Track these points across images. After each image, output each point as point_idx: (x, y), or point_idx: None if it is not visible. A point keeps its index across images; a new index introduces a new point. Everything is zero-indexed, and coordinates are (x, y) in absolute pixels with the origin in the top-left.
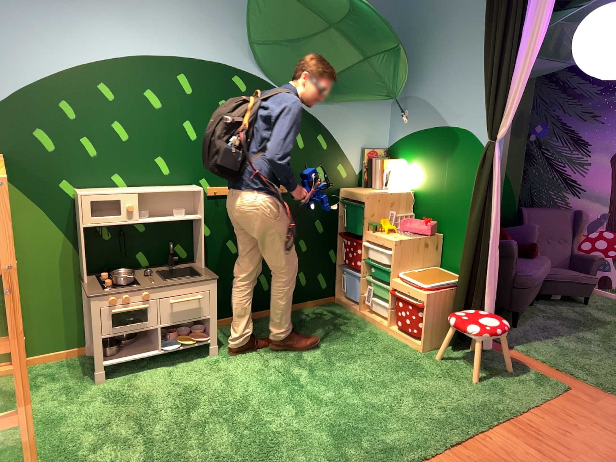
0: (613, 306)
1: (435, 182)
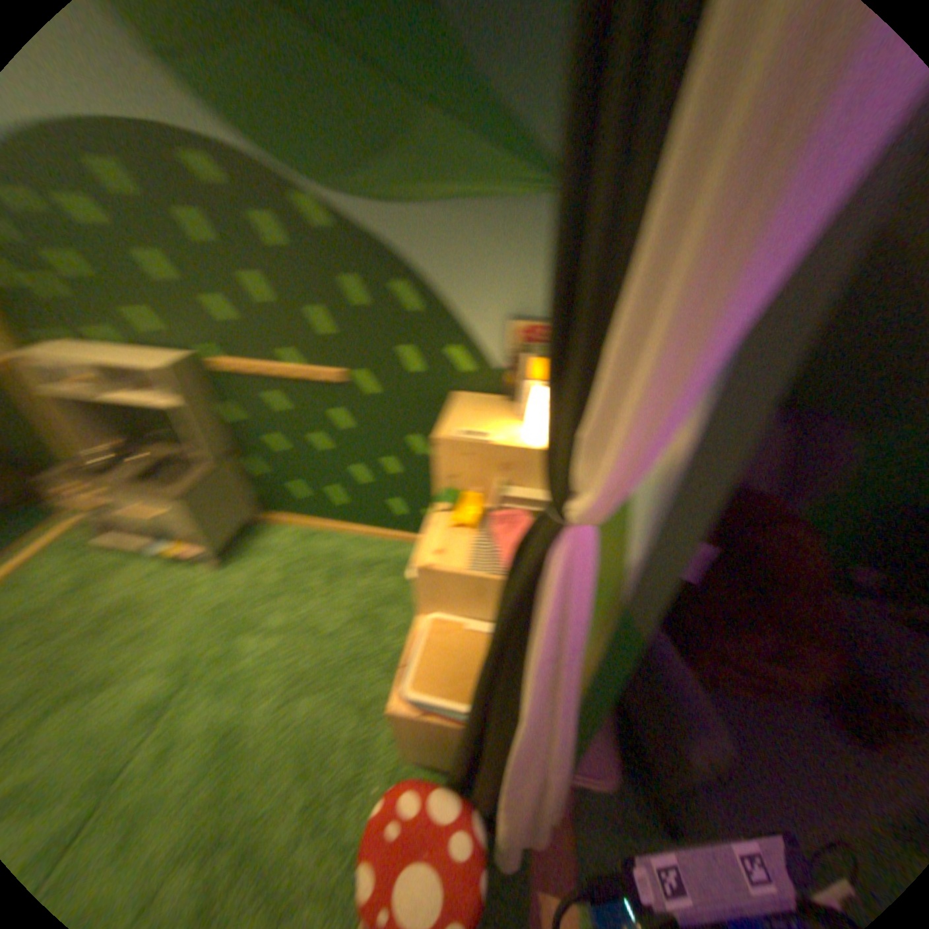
0: None
1: None
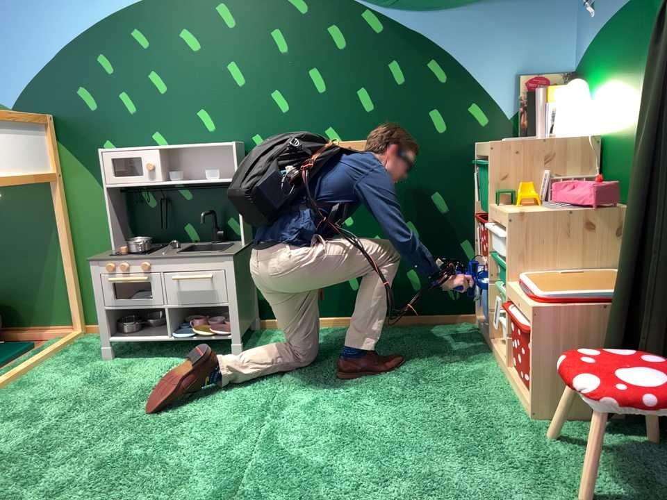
0: None
1: (631, 104)
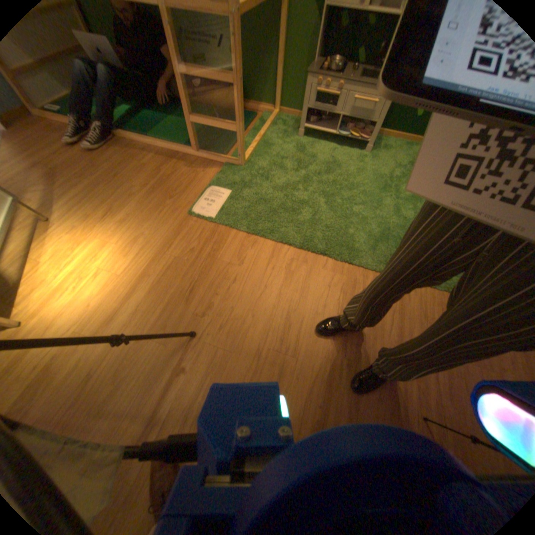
0: None
1: None
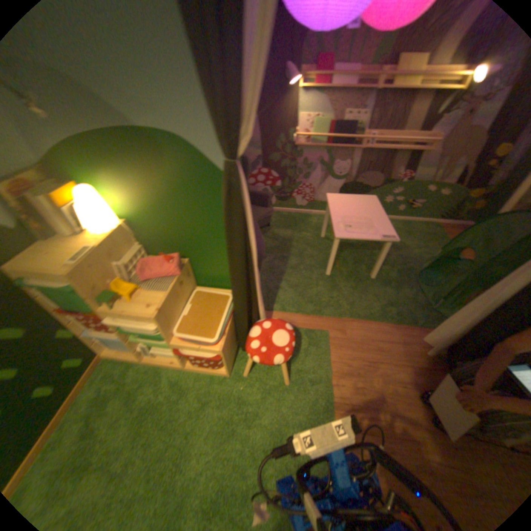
0: (286, 219)
1: (158, 204)
